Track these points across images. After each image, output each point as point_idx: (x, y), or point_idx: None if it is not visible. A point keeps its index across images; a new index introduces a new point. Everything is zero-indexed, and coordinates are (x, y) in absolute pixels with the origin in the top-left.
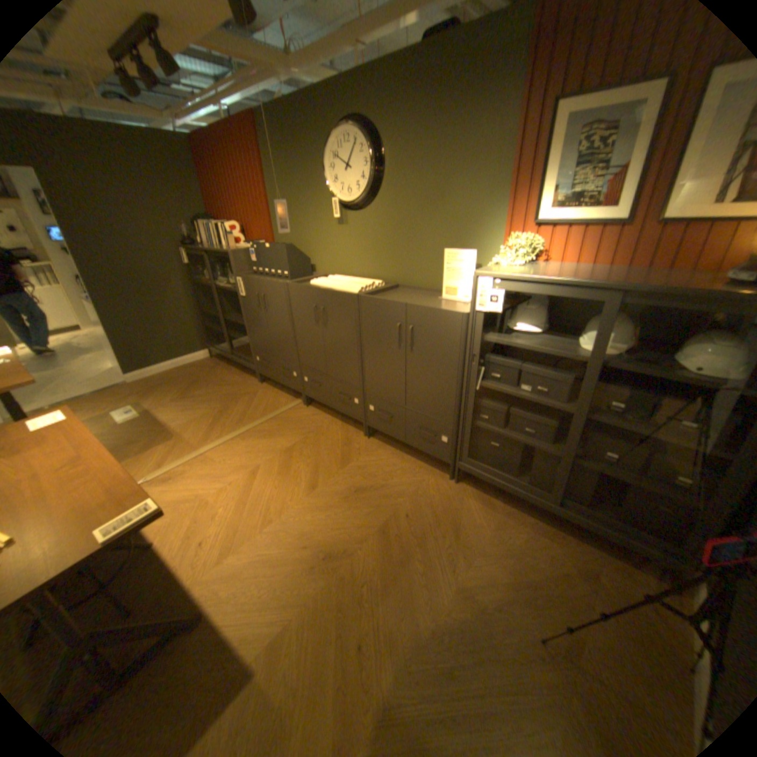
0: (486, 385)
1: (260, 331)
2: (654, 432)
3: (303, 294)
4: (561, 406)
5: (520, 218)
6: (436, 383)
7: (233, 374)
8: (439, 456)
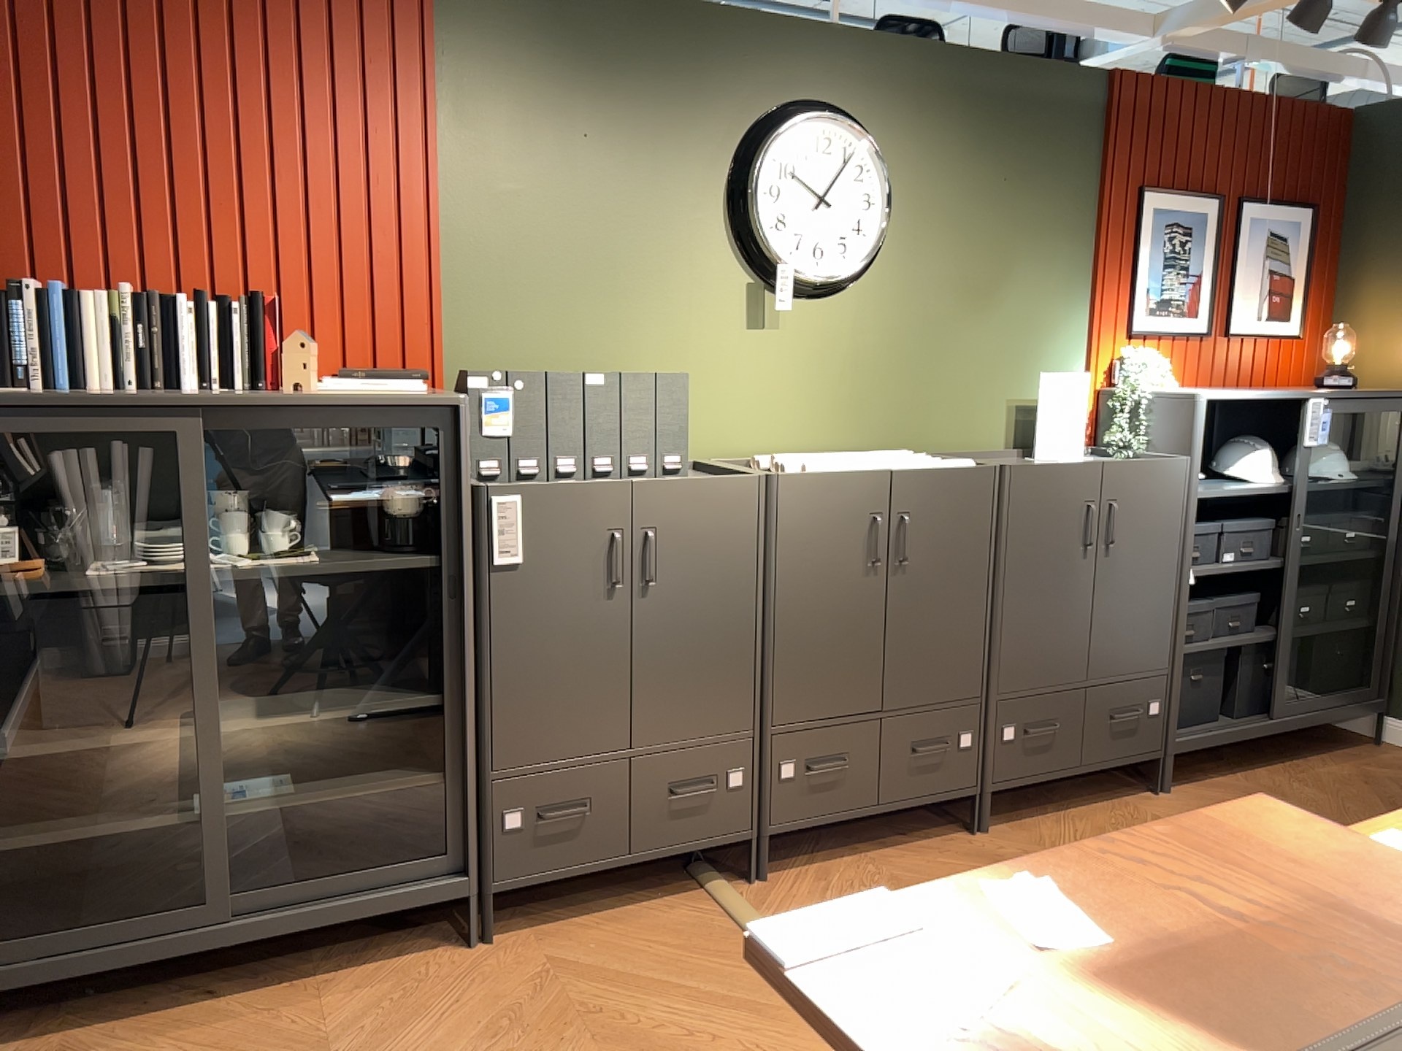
0: (1198, 572)
1: (569, 684)
2: (1333, 556)
3: (834, 496)
4: (1272, 564)
5: (1110, 328)
6: (1146, 599)
7: (272, 1006)
8: (1144, 754)
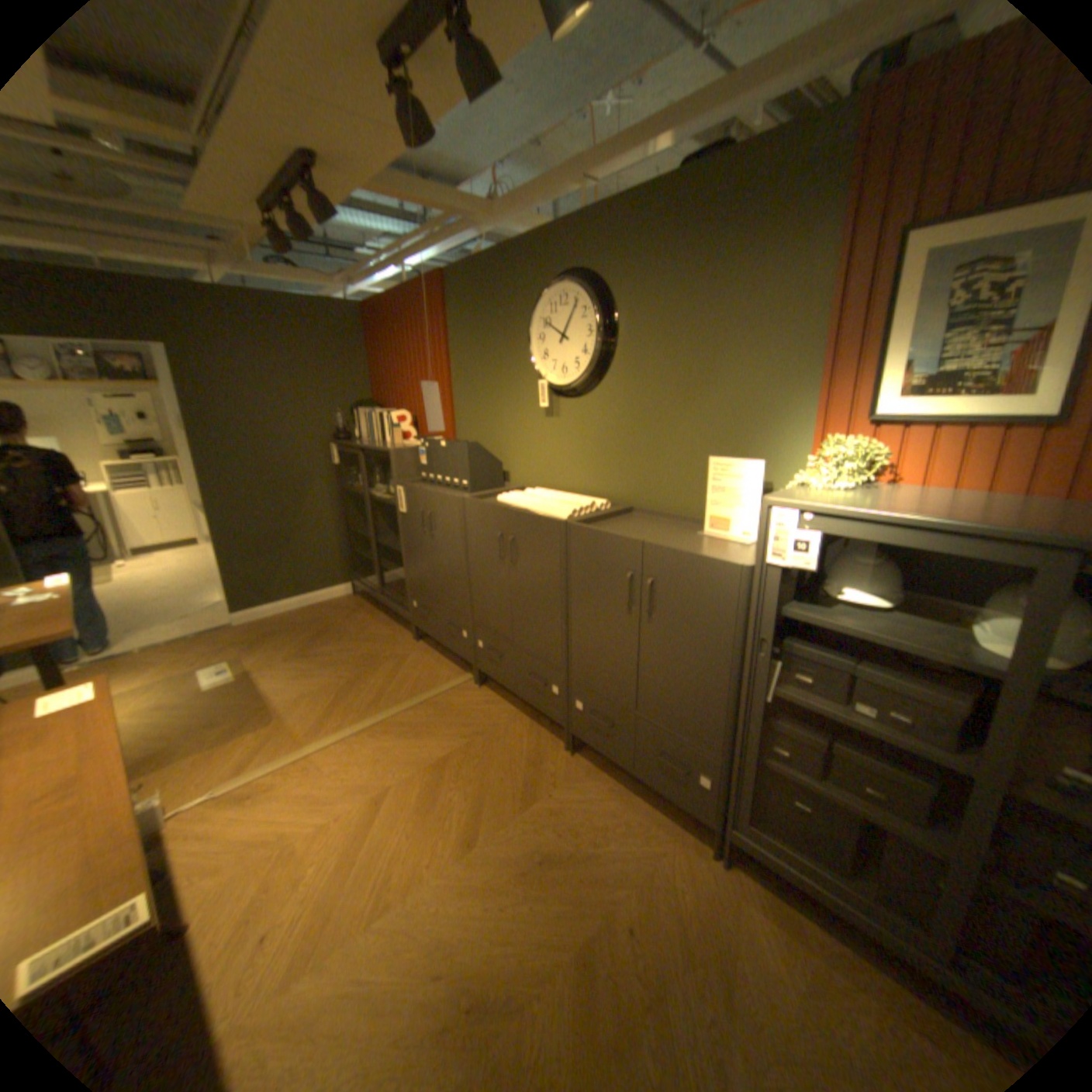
0: (785, 696)
1: (420, 563)
2: None
3: (484, 515)
4: (943, 759)
5: (841, 412)
6: (692, 681)
7: (379, 622)
8: (694, 811)
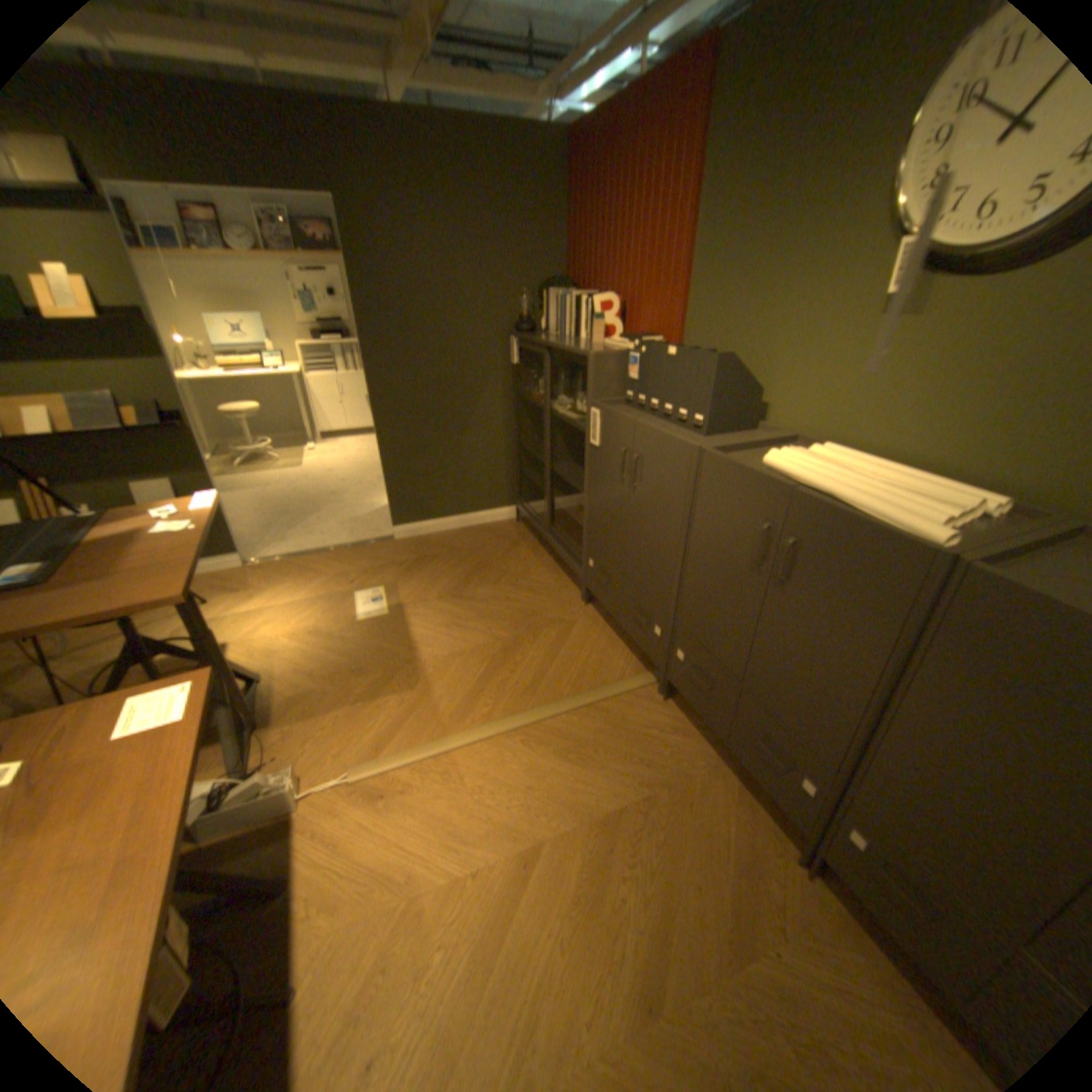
0: None
1: (608, 518)
2: None
3: (737, 486)
4: None
5: None
6: None
7: (543, 566)
8: None
